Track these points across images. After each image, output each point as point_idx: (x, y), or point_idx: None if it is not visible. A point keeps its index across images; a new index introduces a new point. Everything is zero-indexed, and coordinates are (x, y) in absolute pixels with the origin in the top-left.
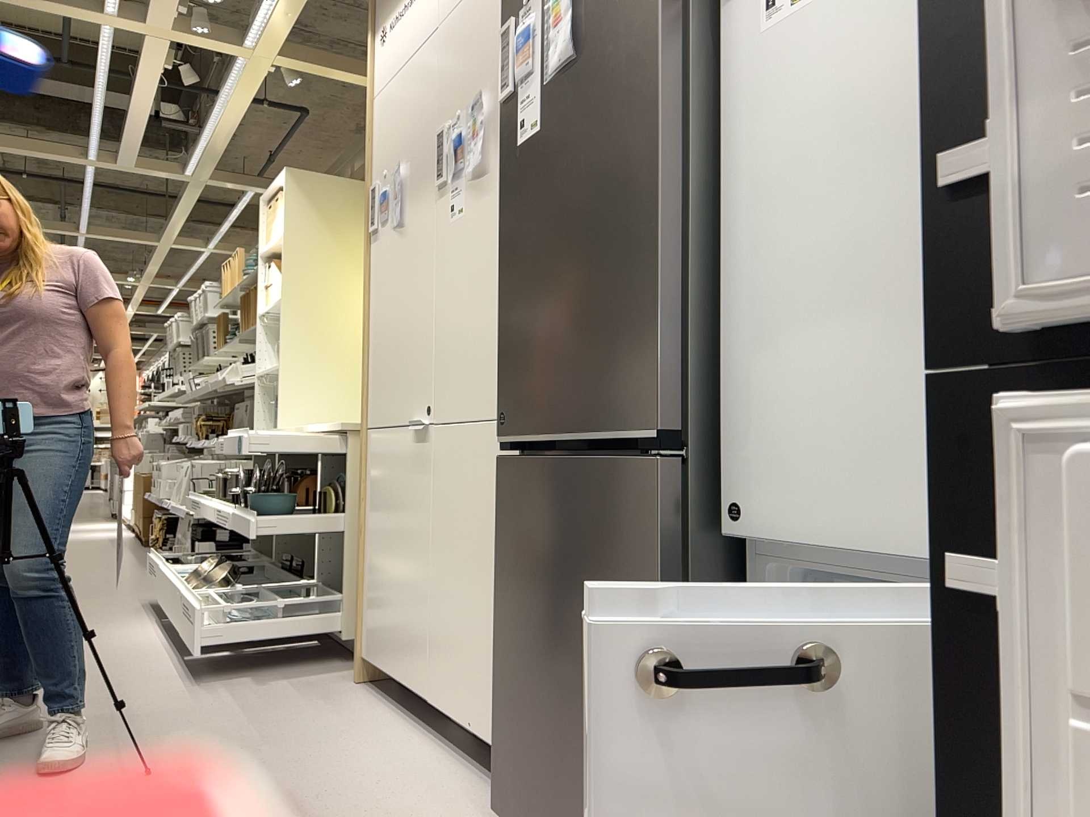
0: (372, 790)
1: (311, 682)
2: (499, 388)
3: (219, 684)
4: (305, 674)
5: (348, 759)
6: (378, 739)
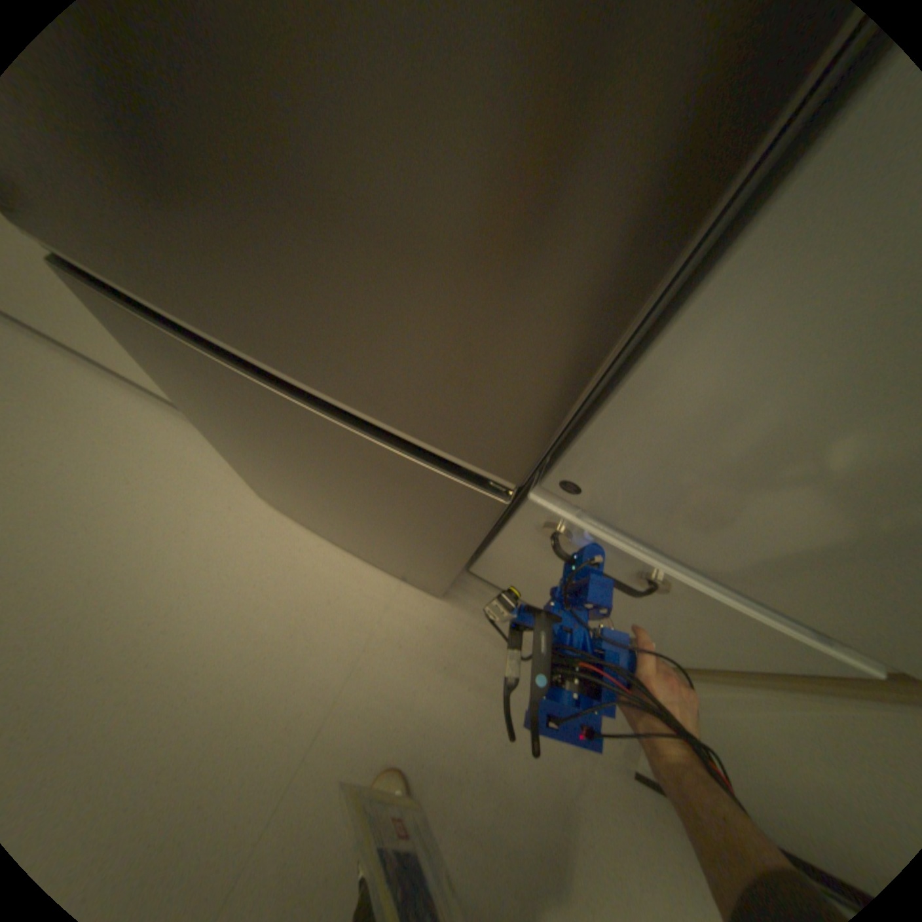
0: (125, 487)
1: None
2: None
3: None
4: None
5: (64, 449)
6: (69, 403)
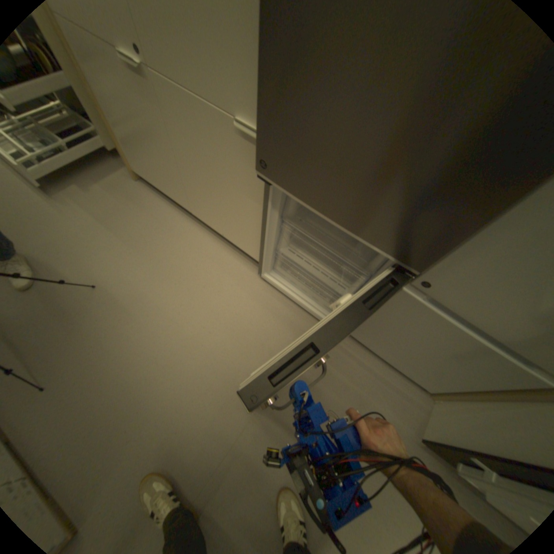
0: (196, 269)
1: (111, 183)
2: (257, 133)
3: (61, 194)
4: (102, 176)
5: (172, 248)
6: (174, 229)
